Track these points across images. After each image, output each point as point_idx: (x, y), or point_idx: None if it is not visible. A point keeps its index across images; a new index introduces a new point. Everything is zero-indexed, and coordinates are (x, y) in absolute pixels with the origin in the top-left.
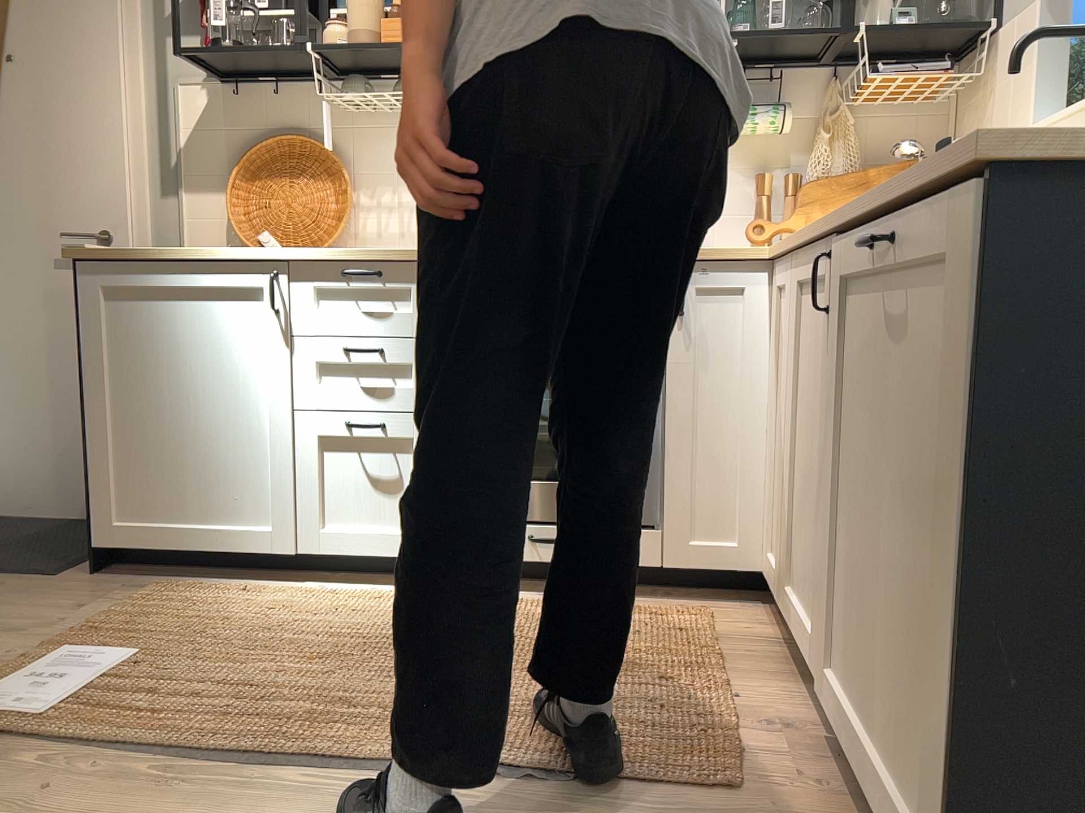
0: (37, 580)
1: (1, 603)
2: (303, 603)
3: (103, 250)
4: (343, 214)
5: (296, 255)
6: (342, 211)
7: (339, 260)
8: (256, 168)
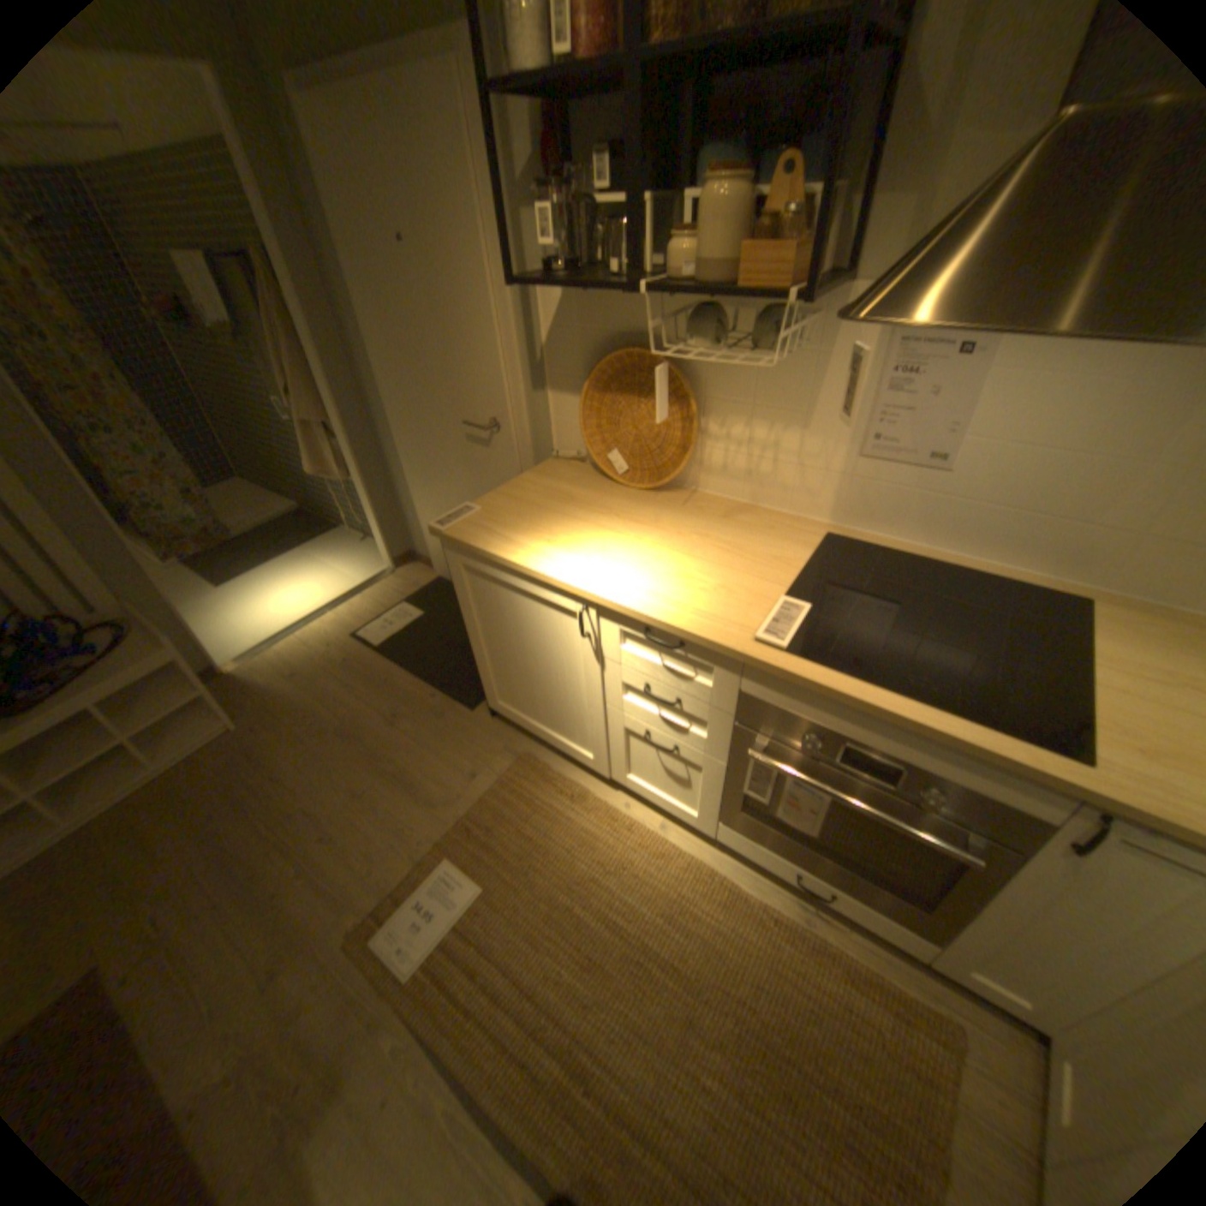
0: (461, 713)
1: (434, 747)
2: (604, 839)
3: (454, 538)
4: (689, 448)
5: (603, 602)
6: (688, 442)
7: (642, 619)
8: (608, 378)
